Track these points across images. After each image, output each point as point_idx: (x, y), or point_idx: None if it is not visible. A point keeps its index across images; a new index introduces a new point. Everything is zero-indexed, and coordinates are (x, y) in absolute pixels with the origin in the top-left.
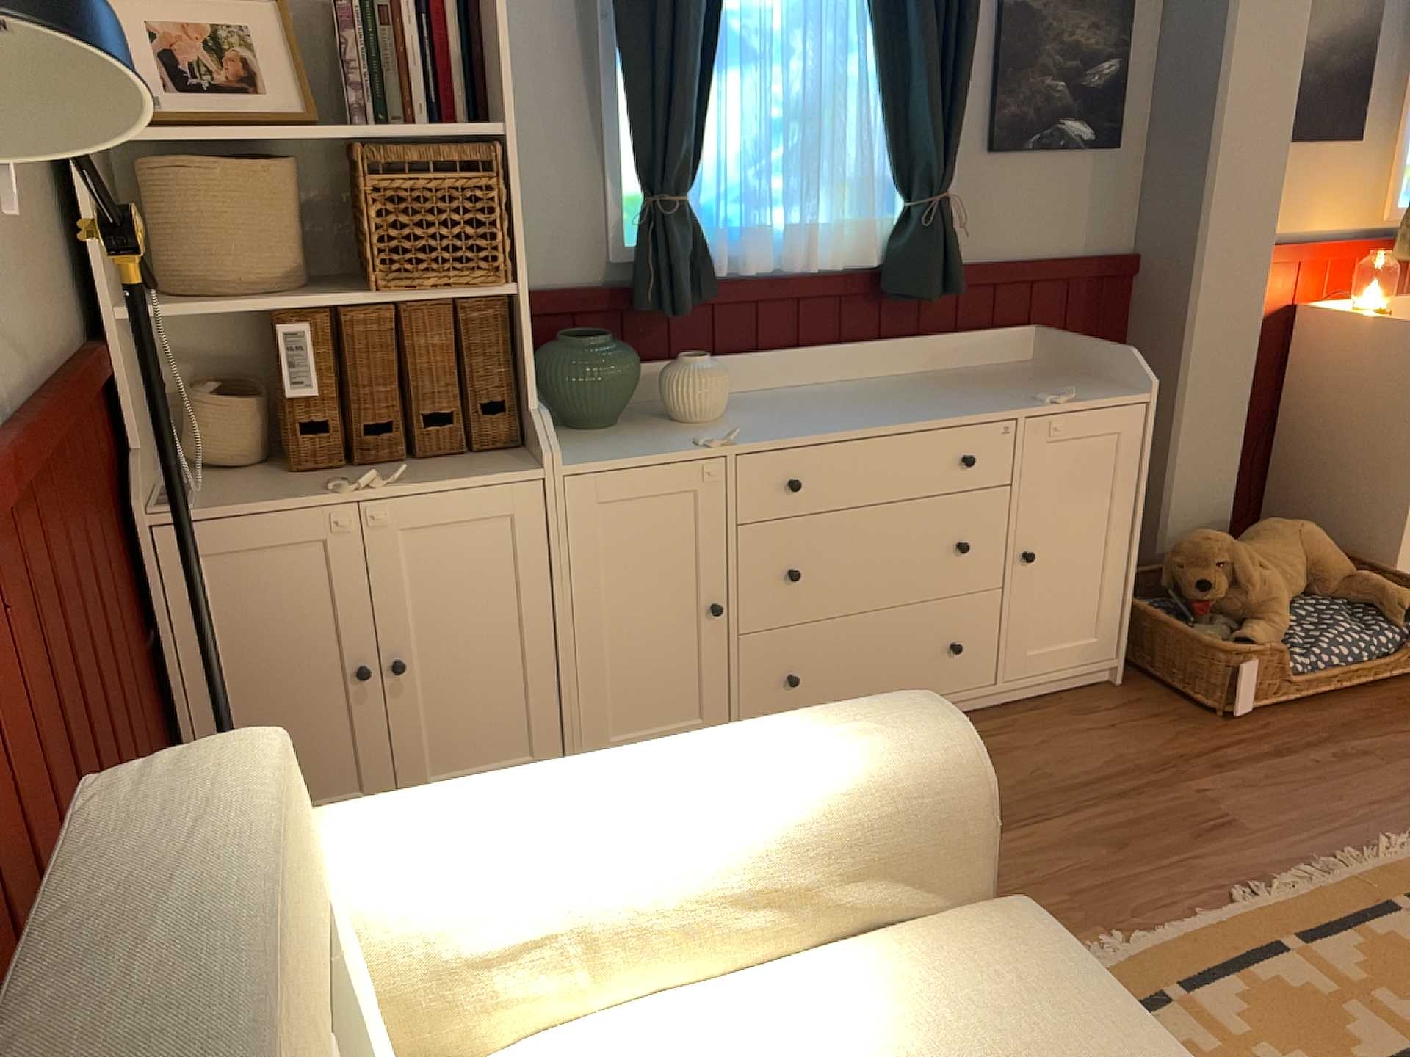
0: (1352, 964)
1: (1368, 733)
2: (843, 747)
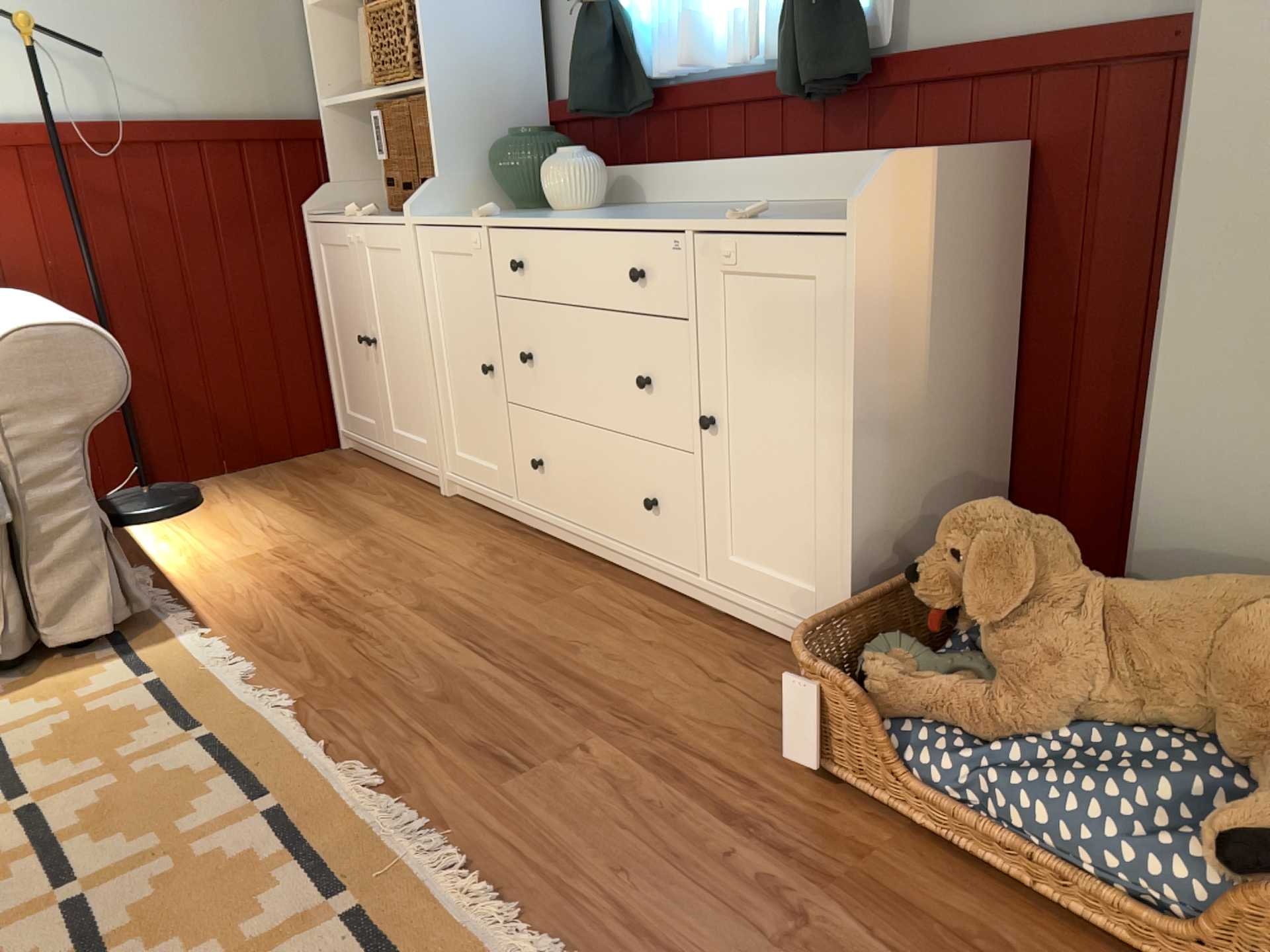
0: (227, 845)
1: (889, 928)
2: (13, 320)
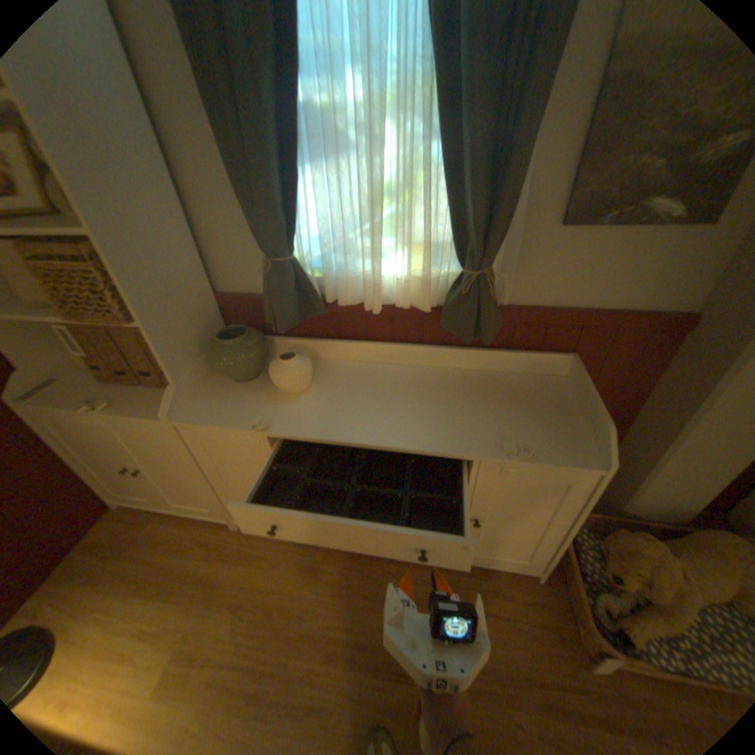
0: None
1: None
2: None
